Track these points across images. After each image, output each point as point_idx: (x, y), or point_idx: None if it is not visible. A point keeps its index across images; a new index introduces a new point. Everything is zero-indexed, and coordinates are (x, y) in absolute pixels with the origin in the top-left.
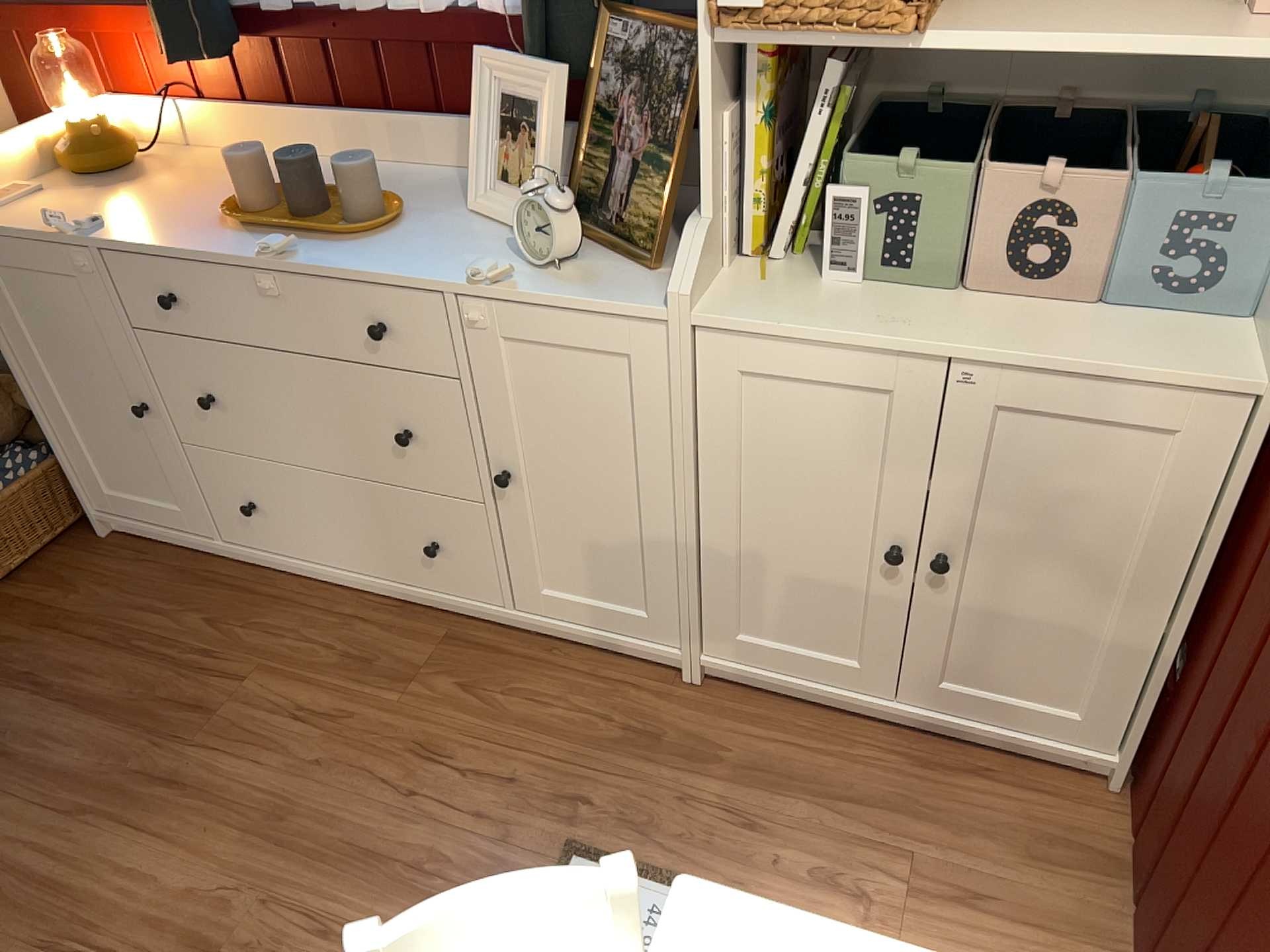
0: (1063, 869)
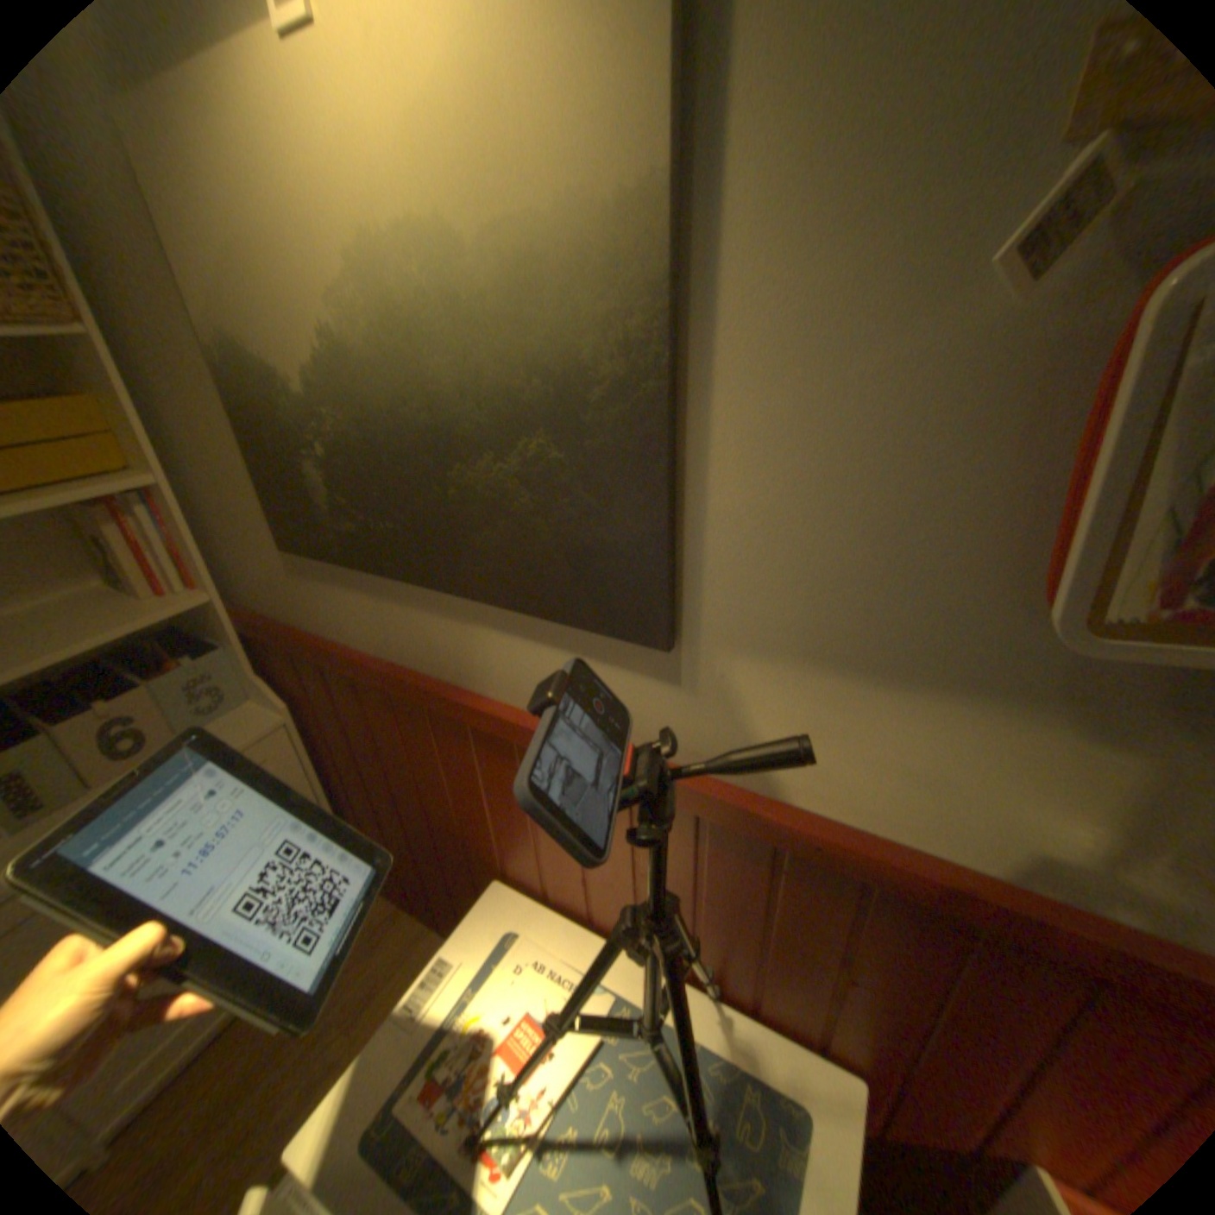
0: (381, 945)
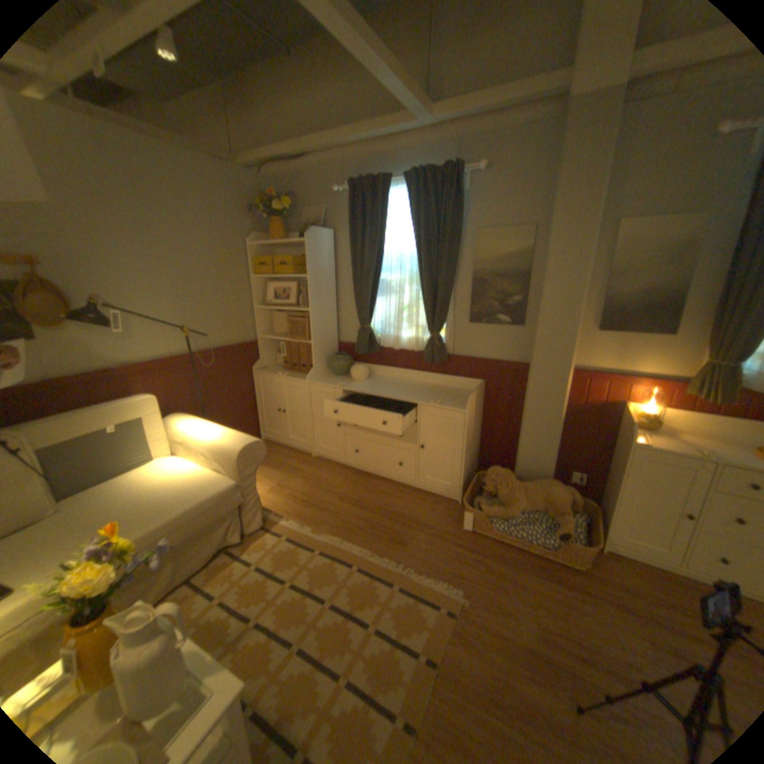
0: None
